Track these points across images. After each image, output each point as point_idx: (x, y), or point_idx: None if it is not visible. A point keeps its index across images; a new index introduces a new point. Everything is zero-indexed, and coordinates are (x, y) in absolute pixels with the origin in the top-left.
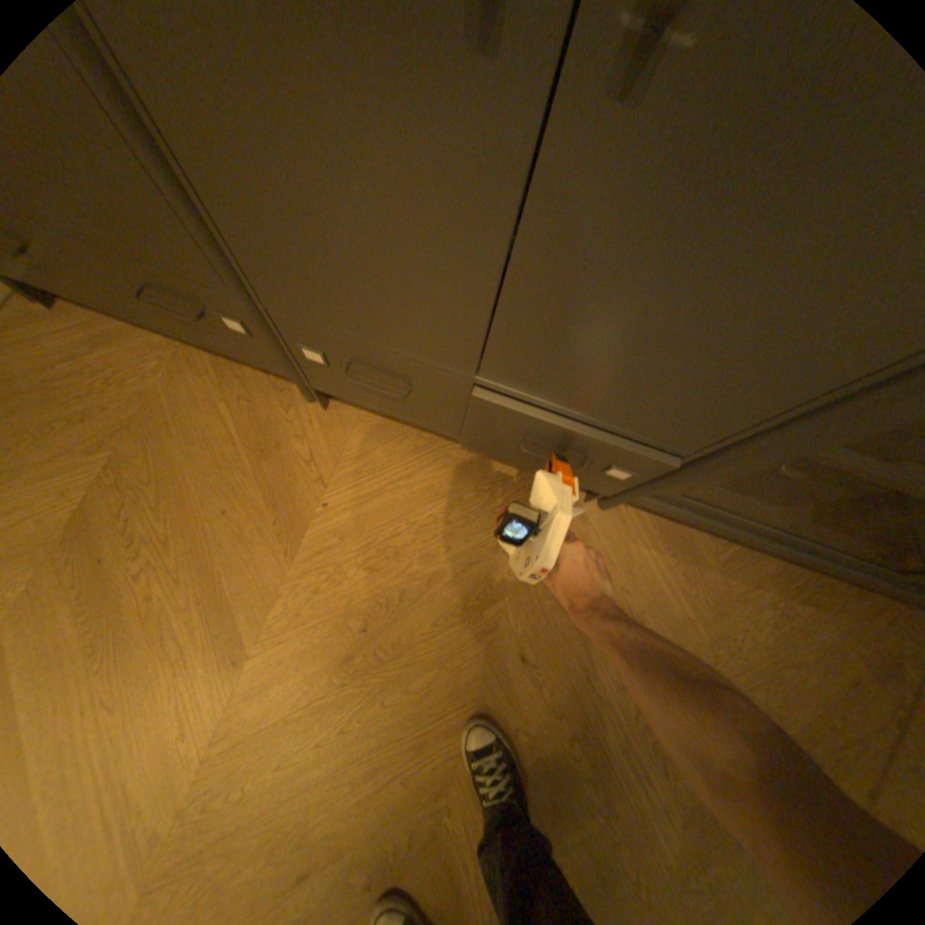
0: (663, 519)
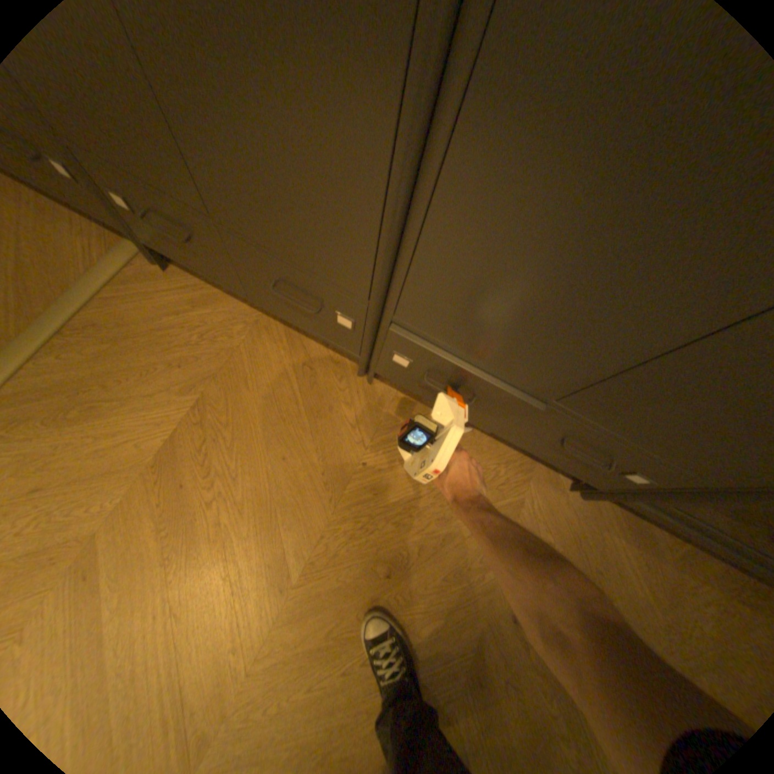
0: (632, 514)
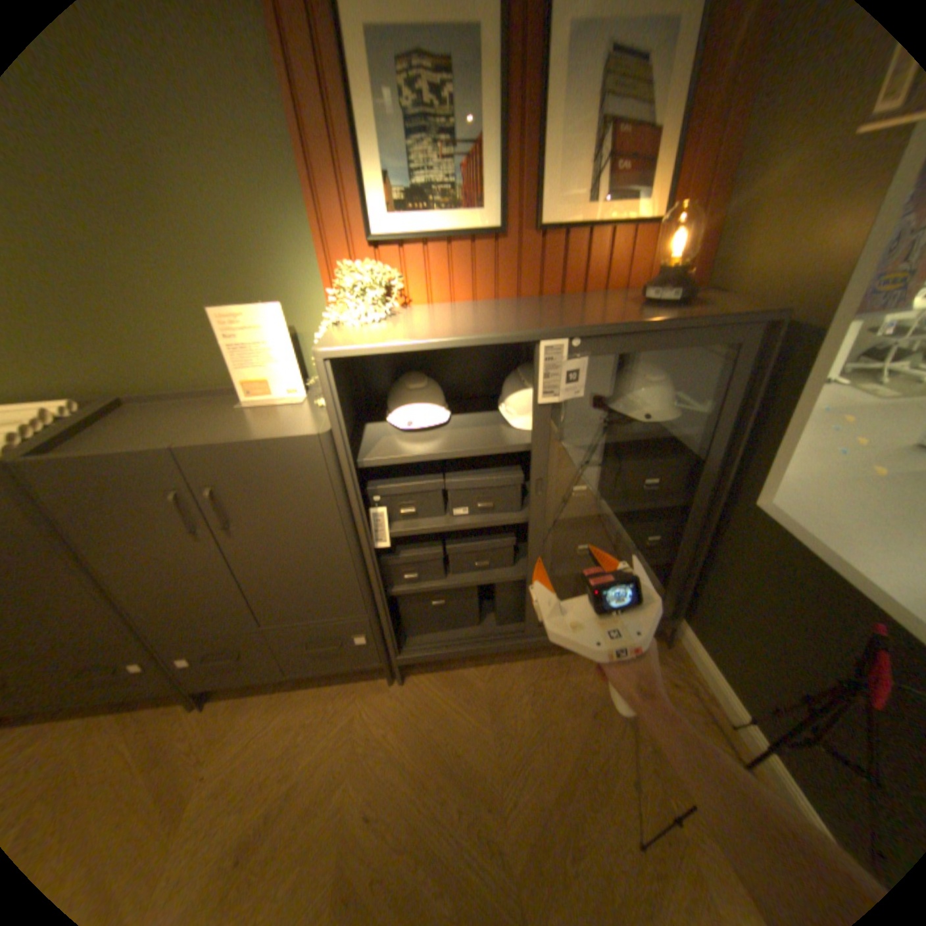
0: (441, 673)
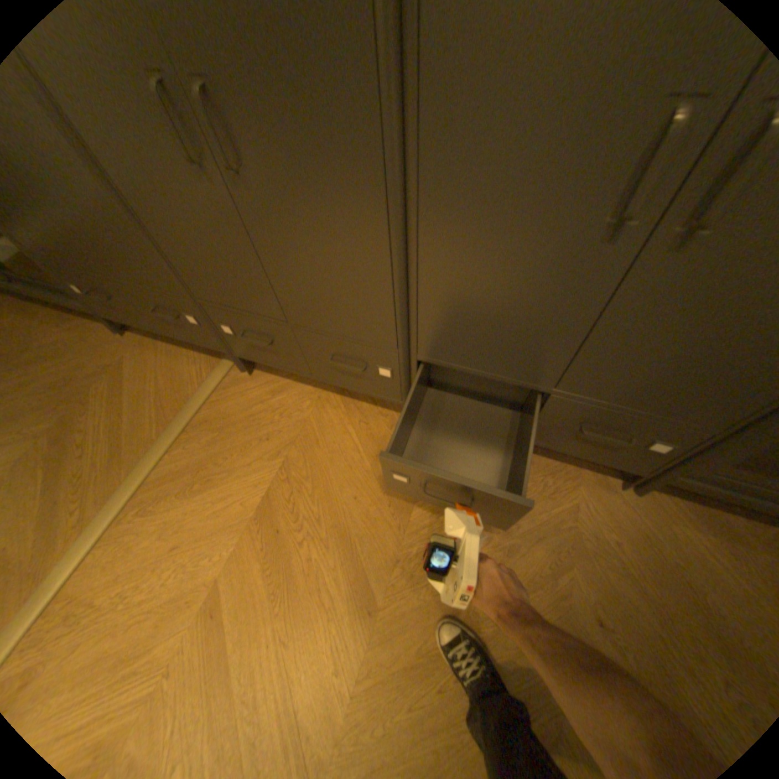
0: (696, 504)
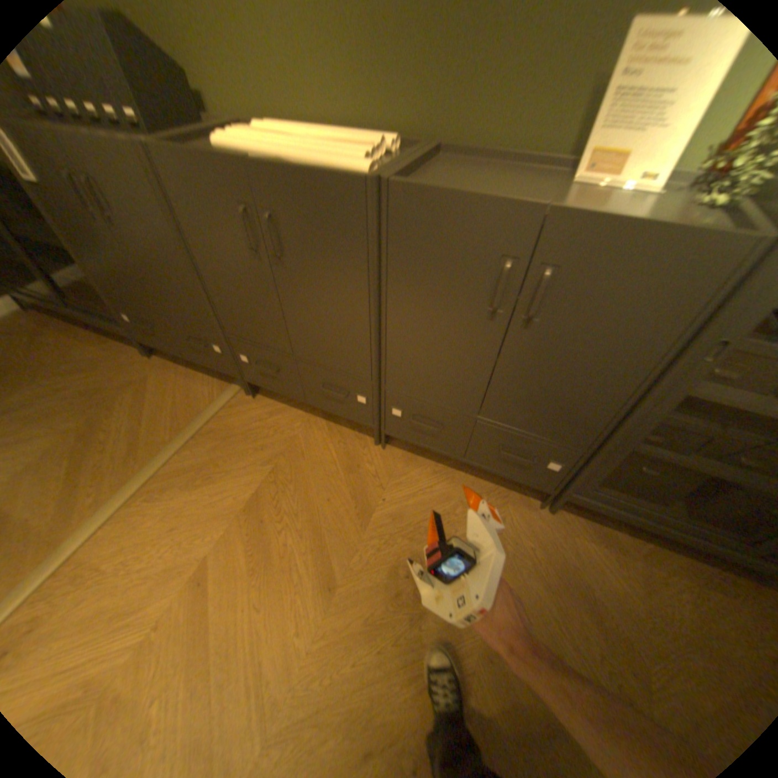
0: (595, 524)
